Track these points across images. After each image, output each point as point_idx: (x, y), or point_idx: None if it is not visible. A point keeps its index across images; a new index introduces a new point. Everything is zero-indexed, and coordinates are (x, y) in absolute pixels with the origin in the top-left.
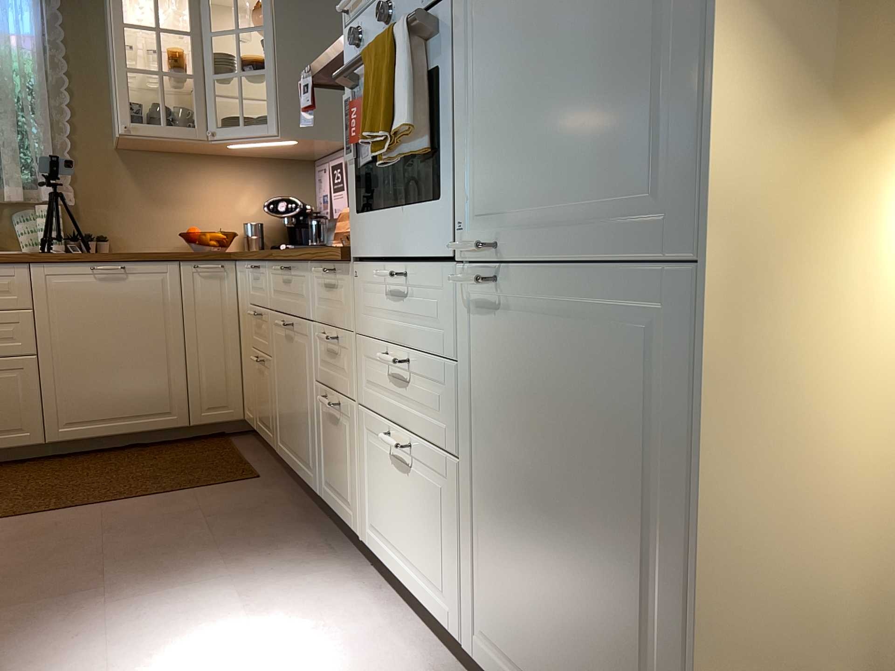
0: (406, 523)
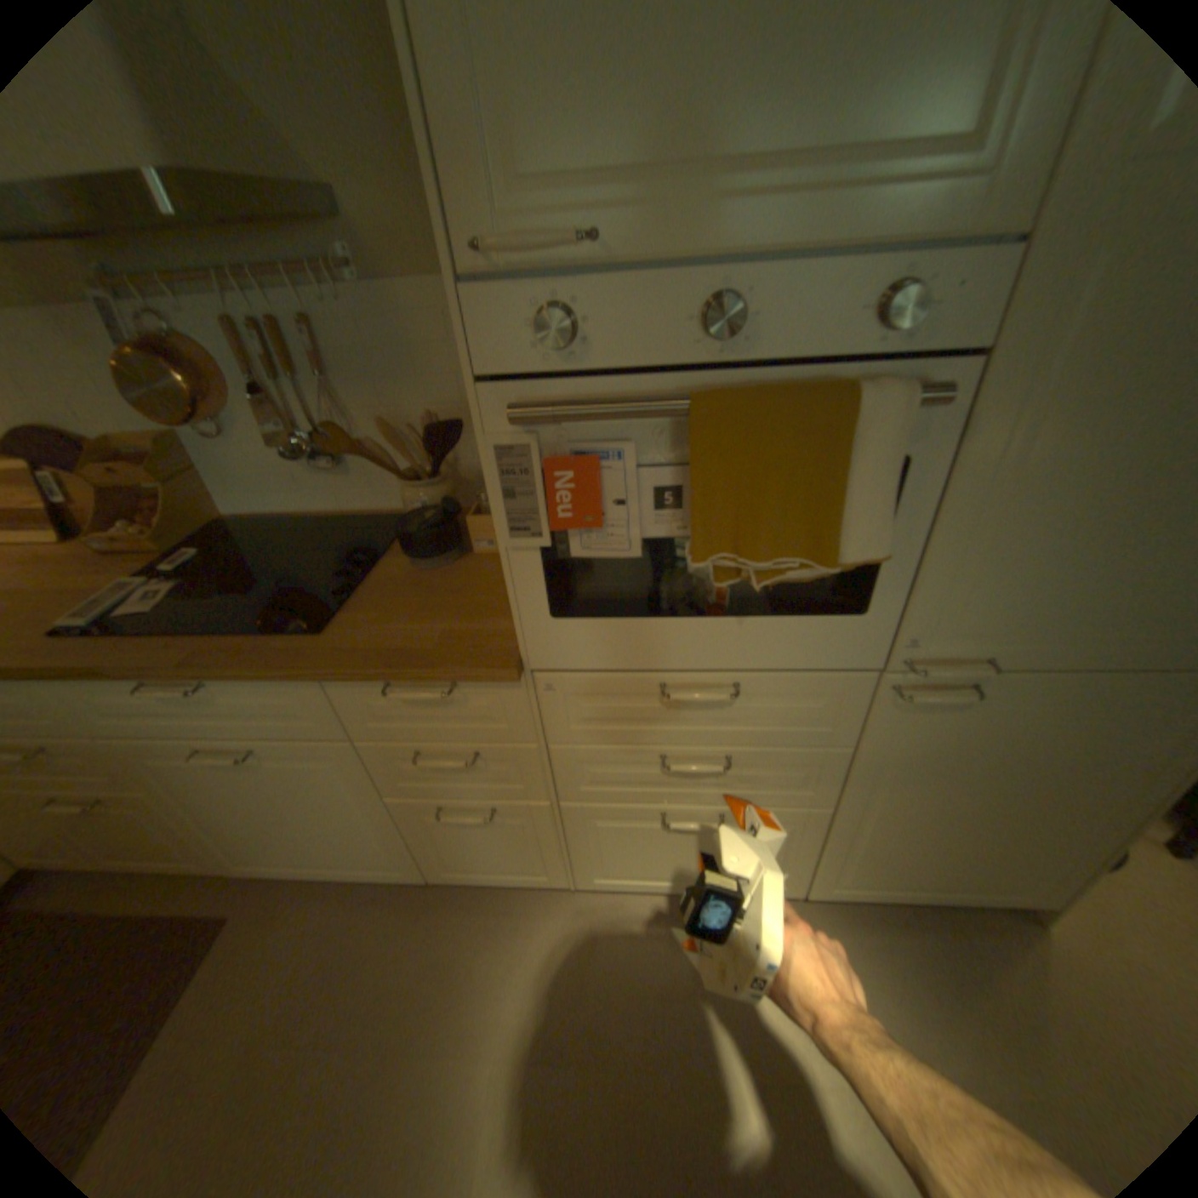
0: (695, 860)
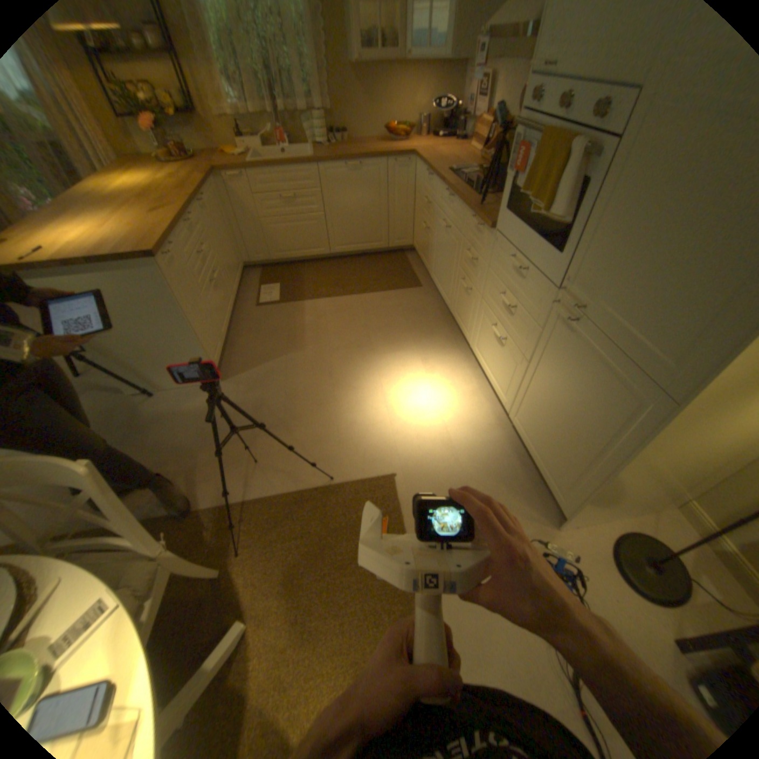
0: (492, 359)
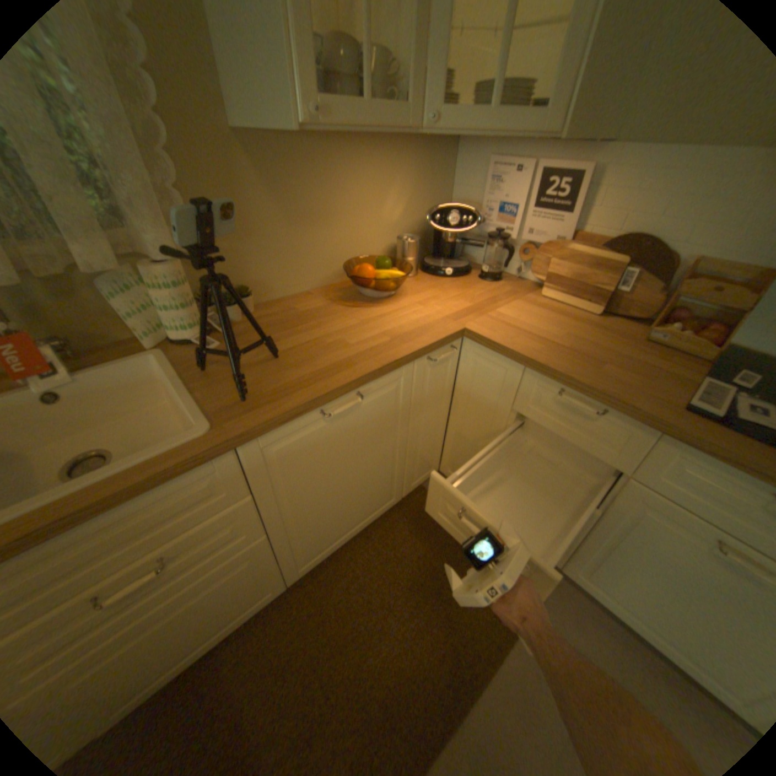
0: None
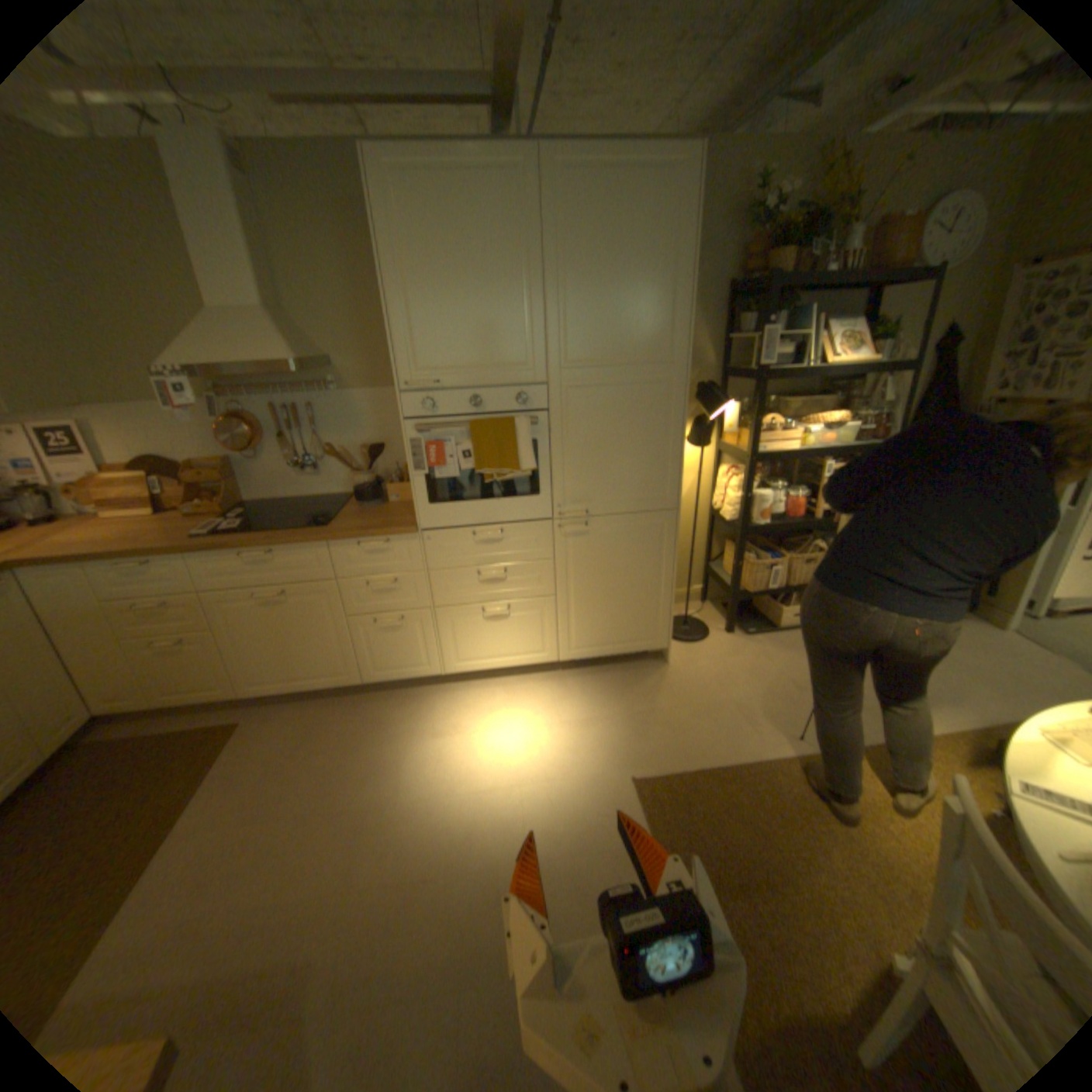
0: (500, 639)
